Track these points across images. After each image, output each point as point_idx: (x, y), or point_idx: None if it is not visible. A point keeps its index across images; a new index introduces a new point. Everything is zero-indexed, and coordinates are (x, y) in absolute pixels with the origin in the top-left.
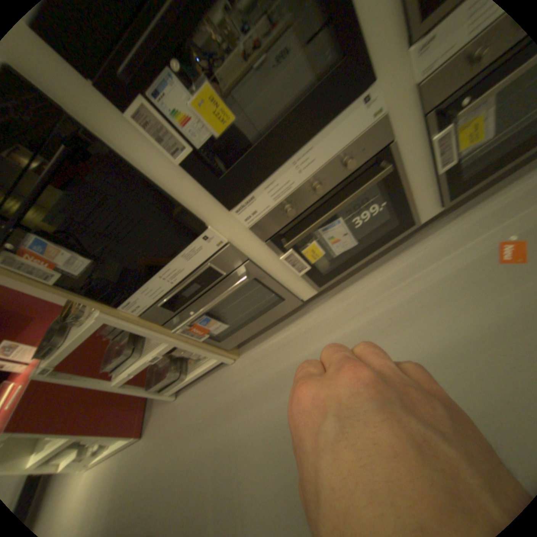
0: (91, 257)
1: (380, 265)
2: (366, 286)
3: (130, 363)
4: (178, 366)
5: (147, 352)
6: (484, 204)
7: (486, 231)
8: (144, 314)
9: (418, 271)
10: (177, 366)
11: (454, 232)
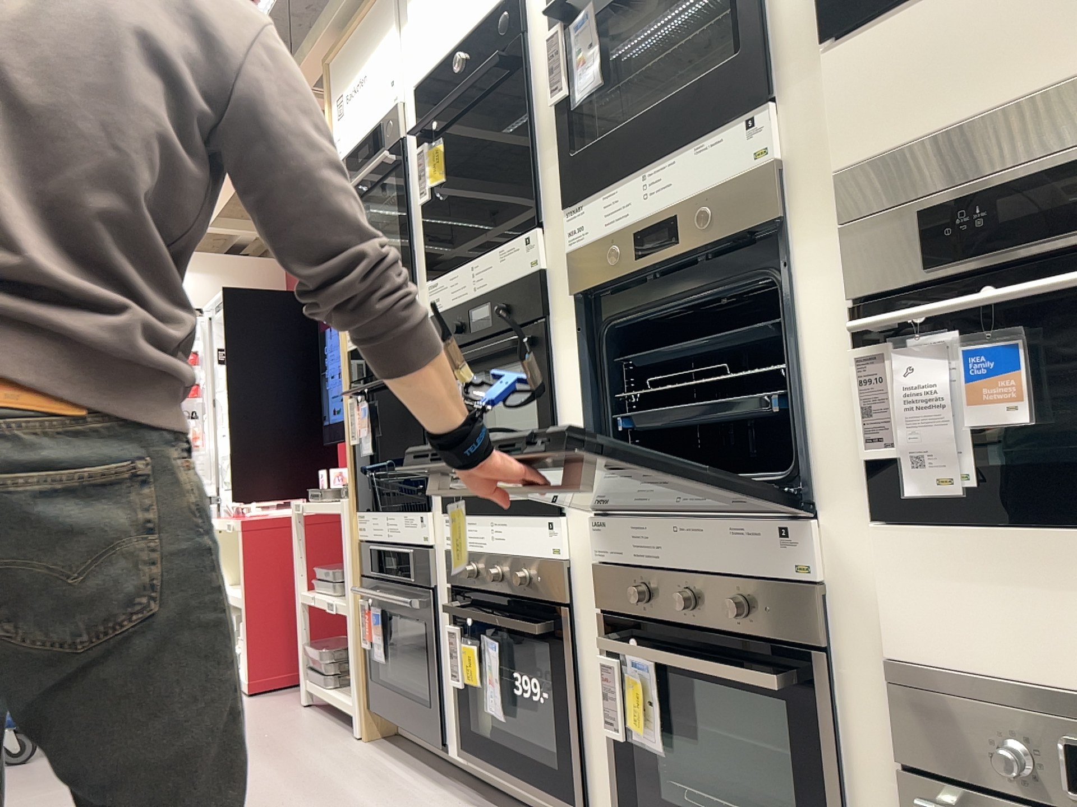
0: (377, 449)
1: None
2: None
3: (330, 591)
4: (342, 661)
5: (343, 596)
6: None
7: None
8: (363, 542)
9: None
10: (344, 662)
11: None
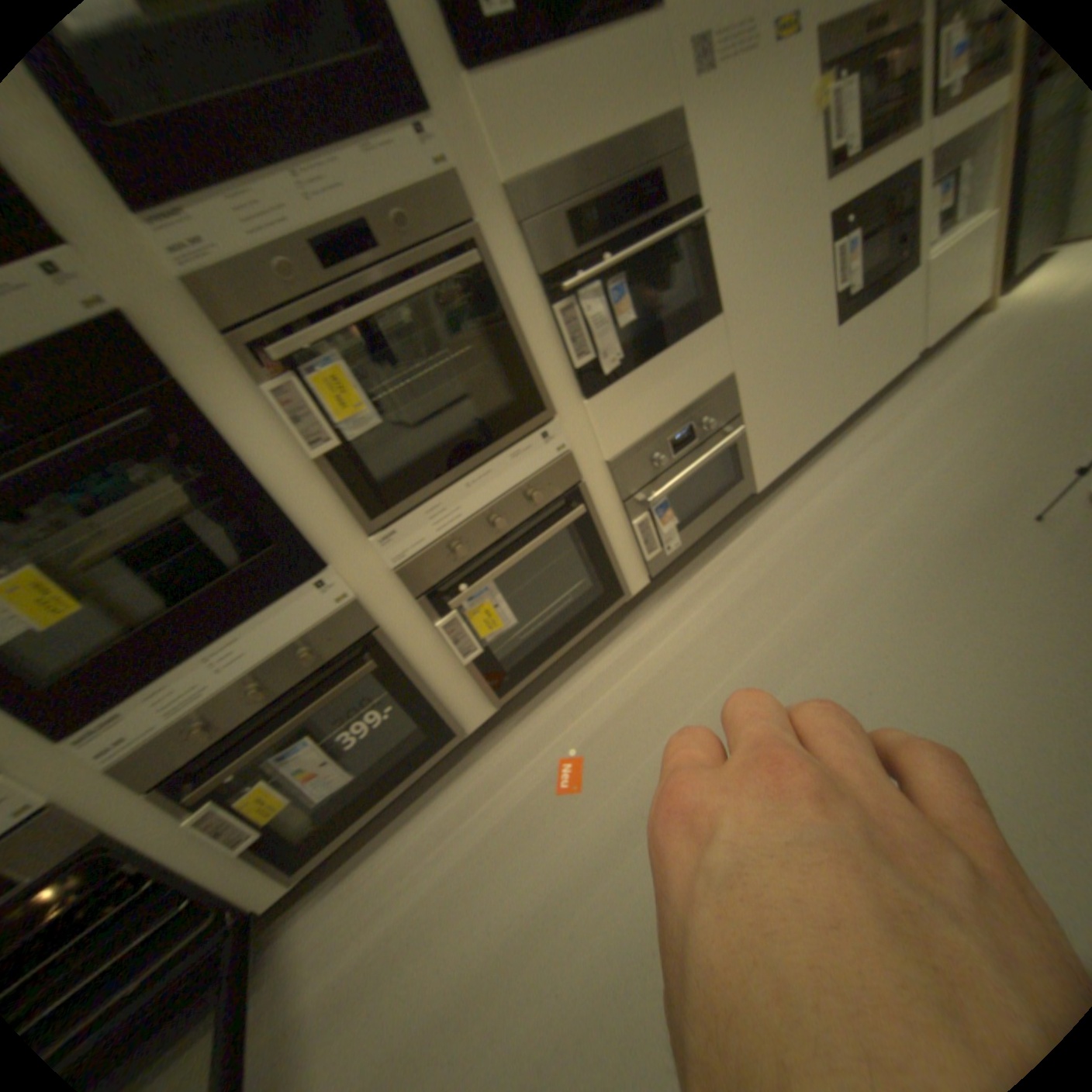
0: None
1: (419, 811)
2: (389, 859)
3: None
4: None
5: None
6: (551, 699)
7: (549, 742)
8: None
9: (466, 818)
10: None
11: (517, 744)
